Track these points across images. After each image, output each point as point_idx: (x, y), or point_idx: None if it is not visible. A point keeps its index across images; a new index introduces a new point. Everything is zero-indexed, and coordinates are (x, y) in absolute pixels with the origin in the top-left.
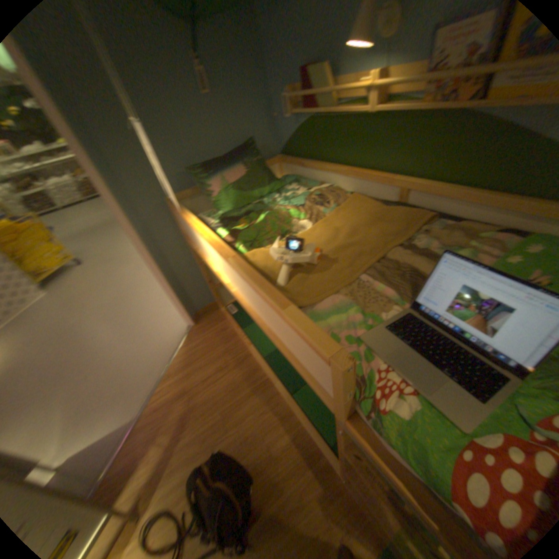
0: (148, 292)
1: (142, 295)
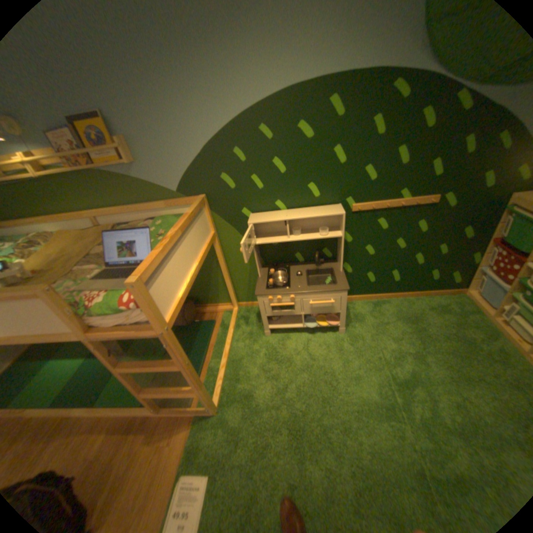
0: None
1: None
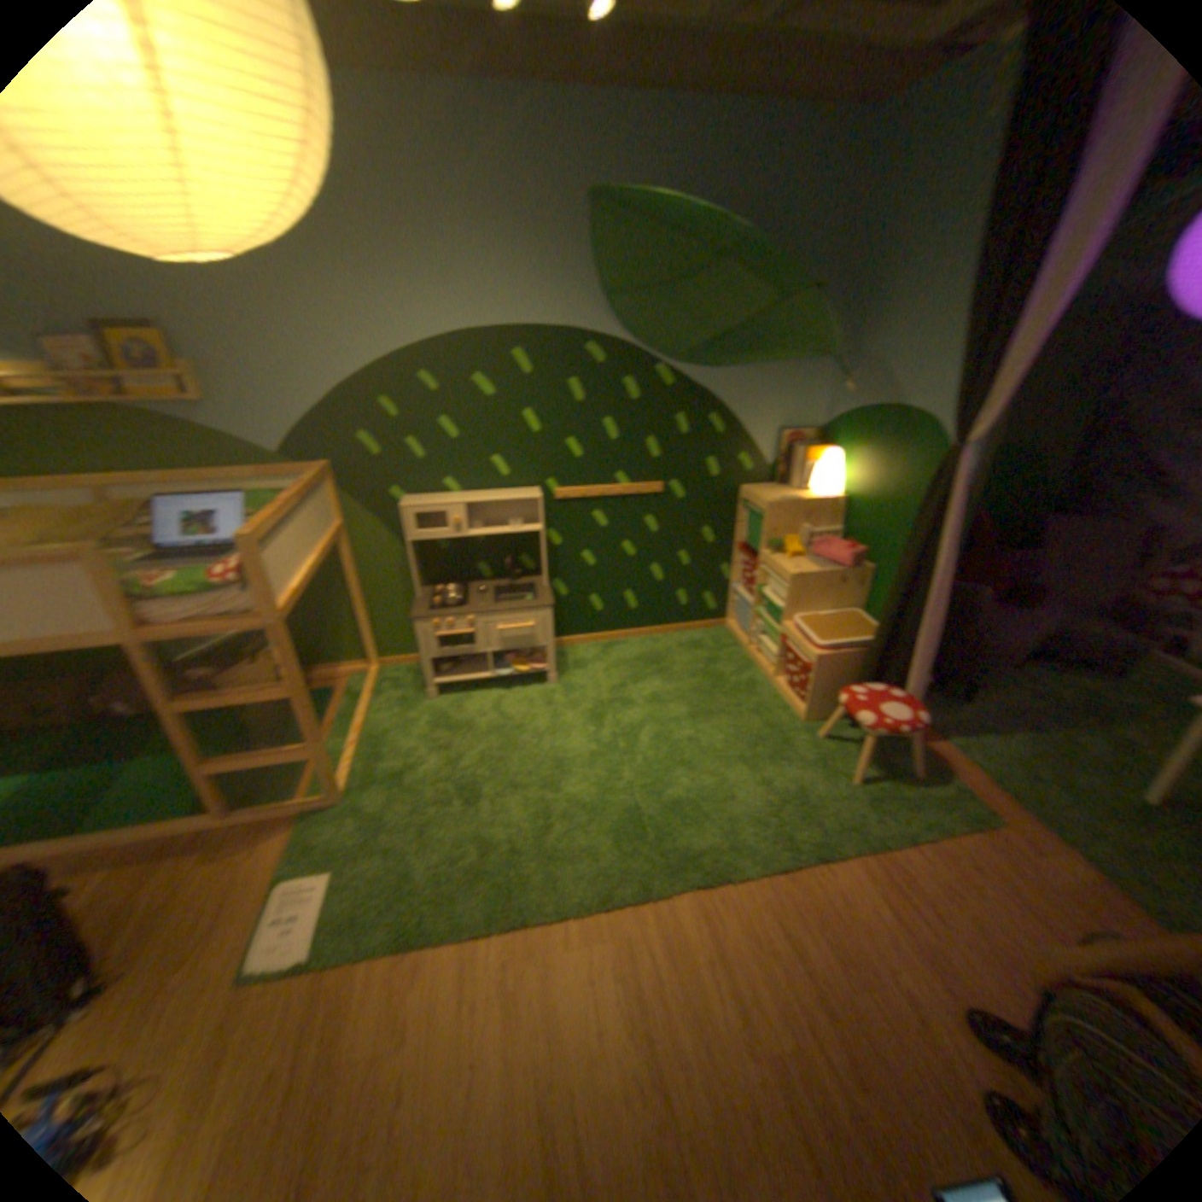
0: None
1: None
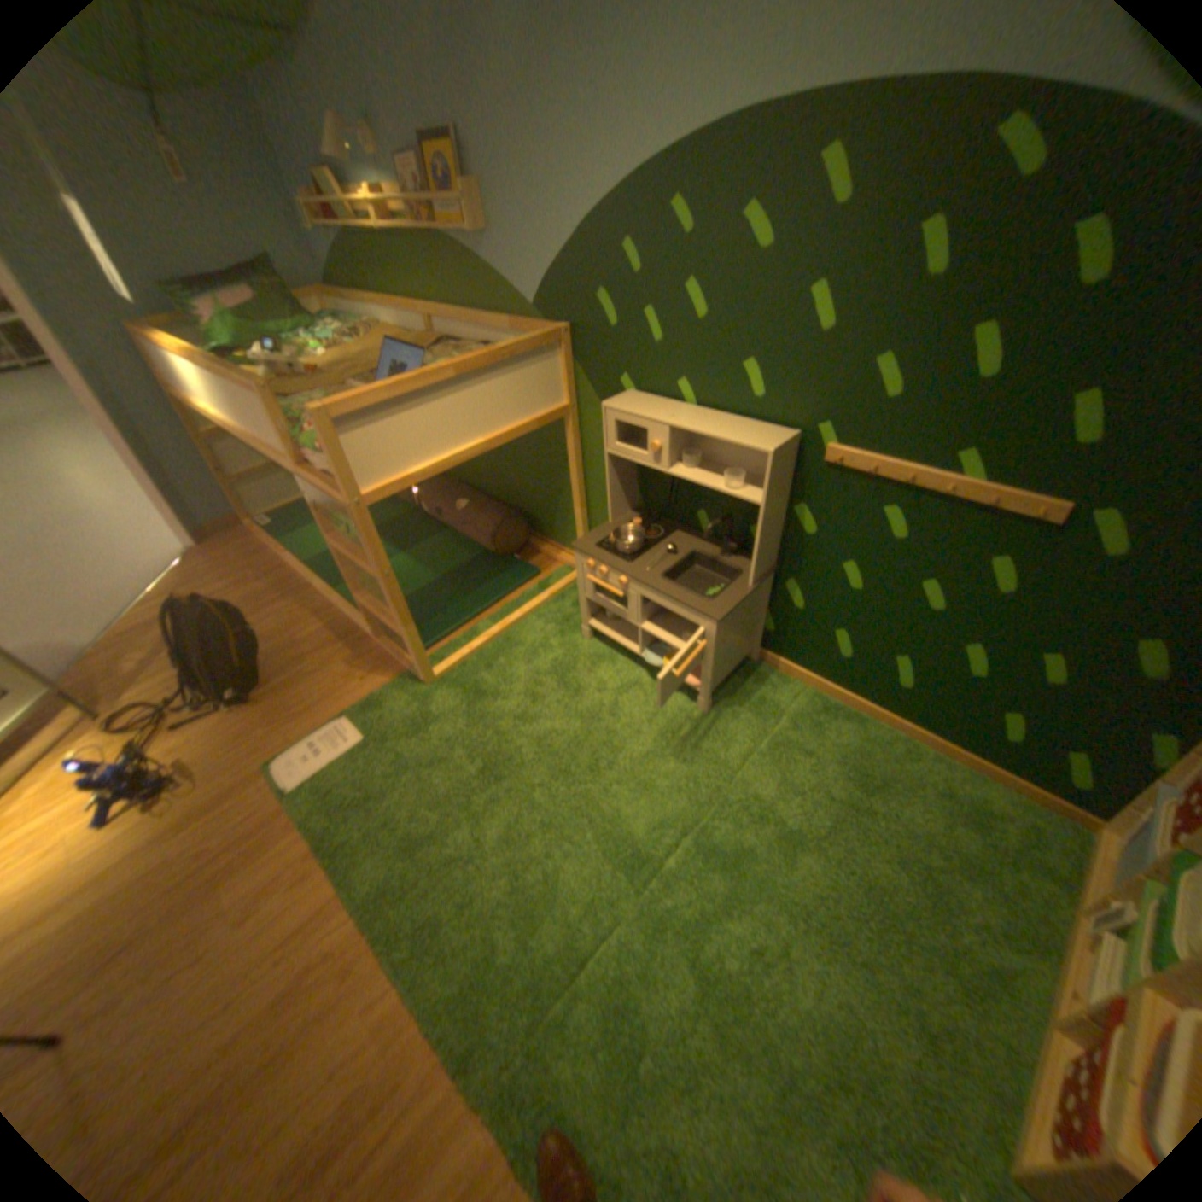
0: (103, 519)
1: (90, 524)
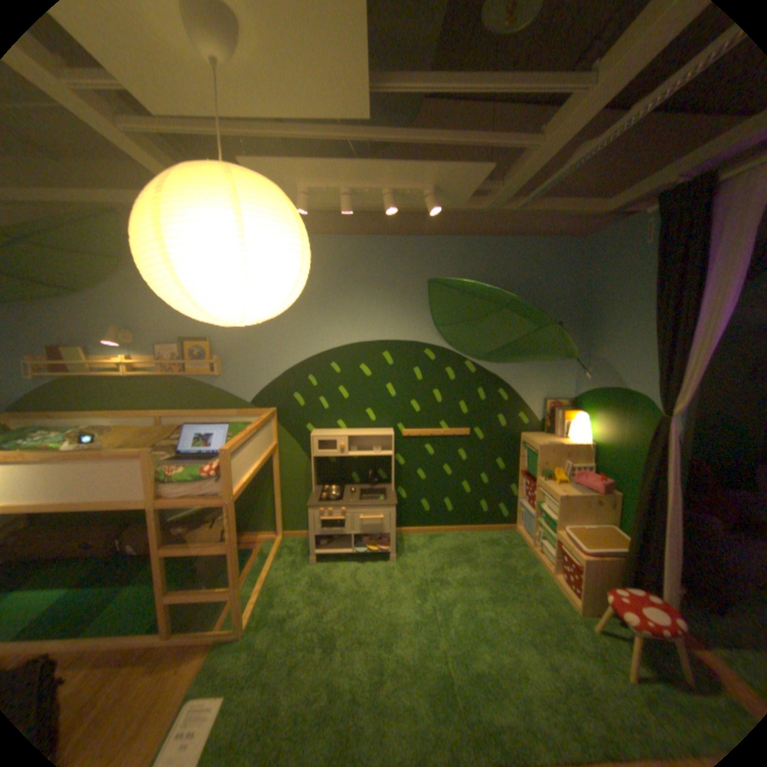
0: None
1: None
